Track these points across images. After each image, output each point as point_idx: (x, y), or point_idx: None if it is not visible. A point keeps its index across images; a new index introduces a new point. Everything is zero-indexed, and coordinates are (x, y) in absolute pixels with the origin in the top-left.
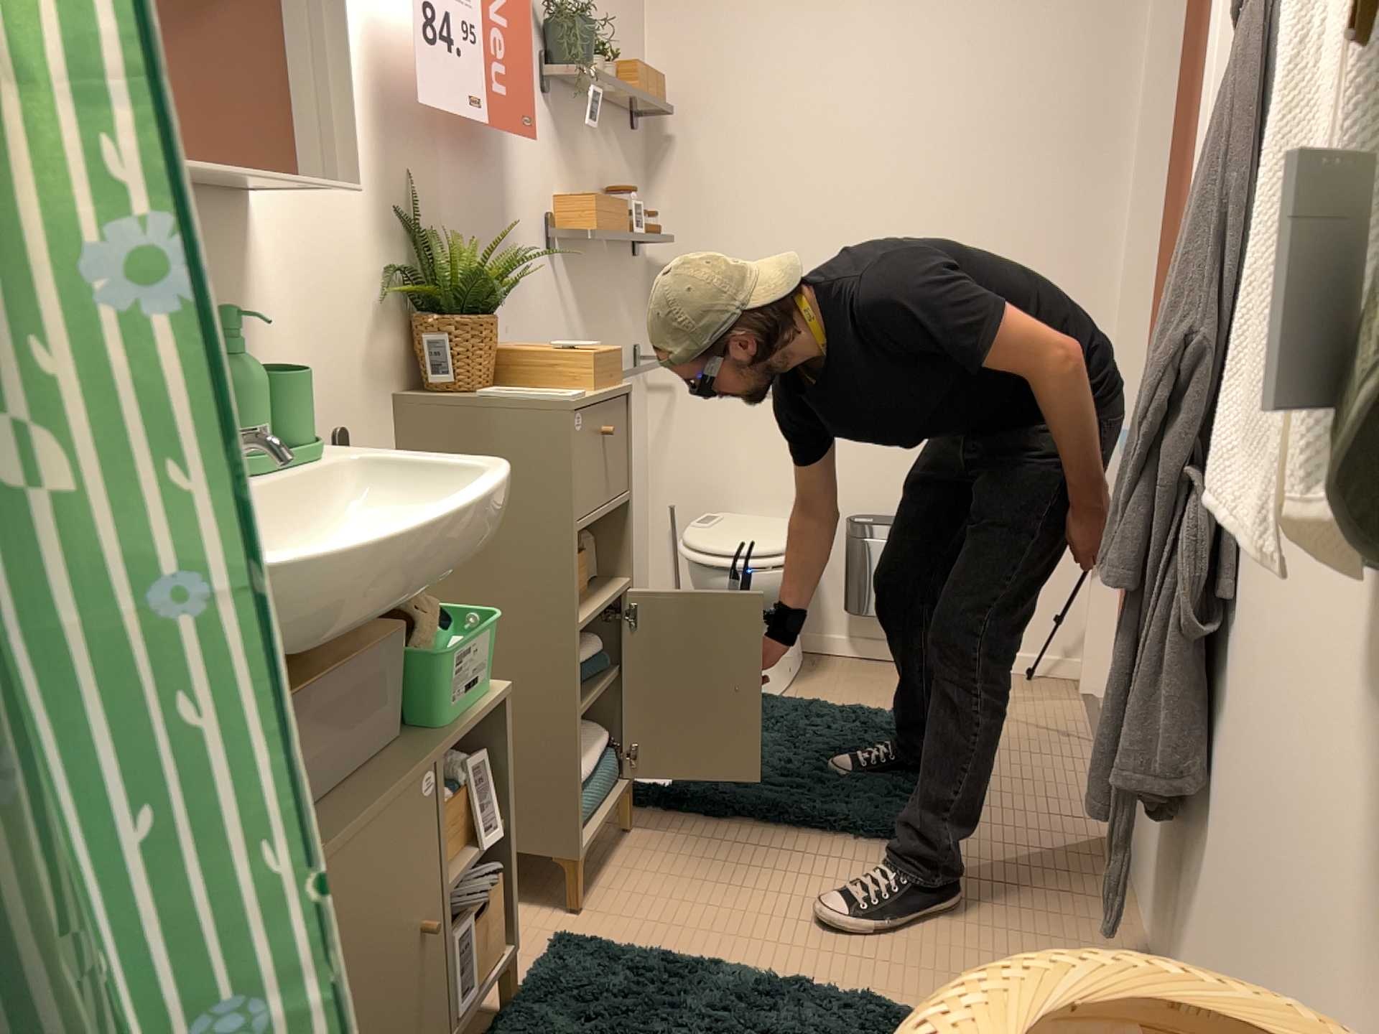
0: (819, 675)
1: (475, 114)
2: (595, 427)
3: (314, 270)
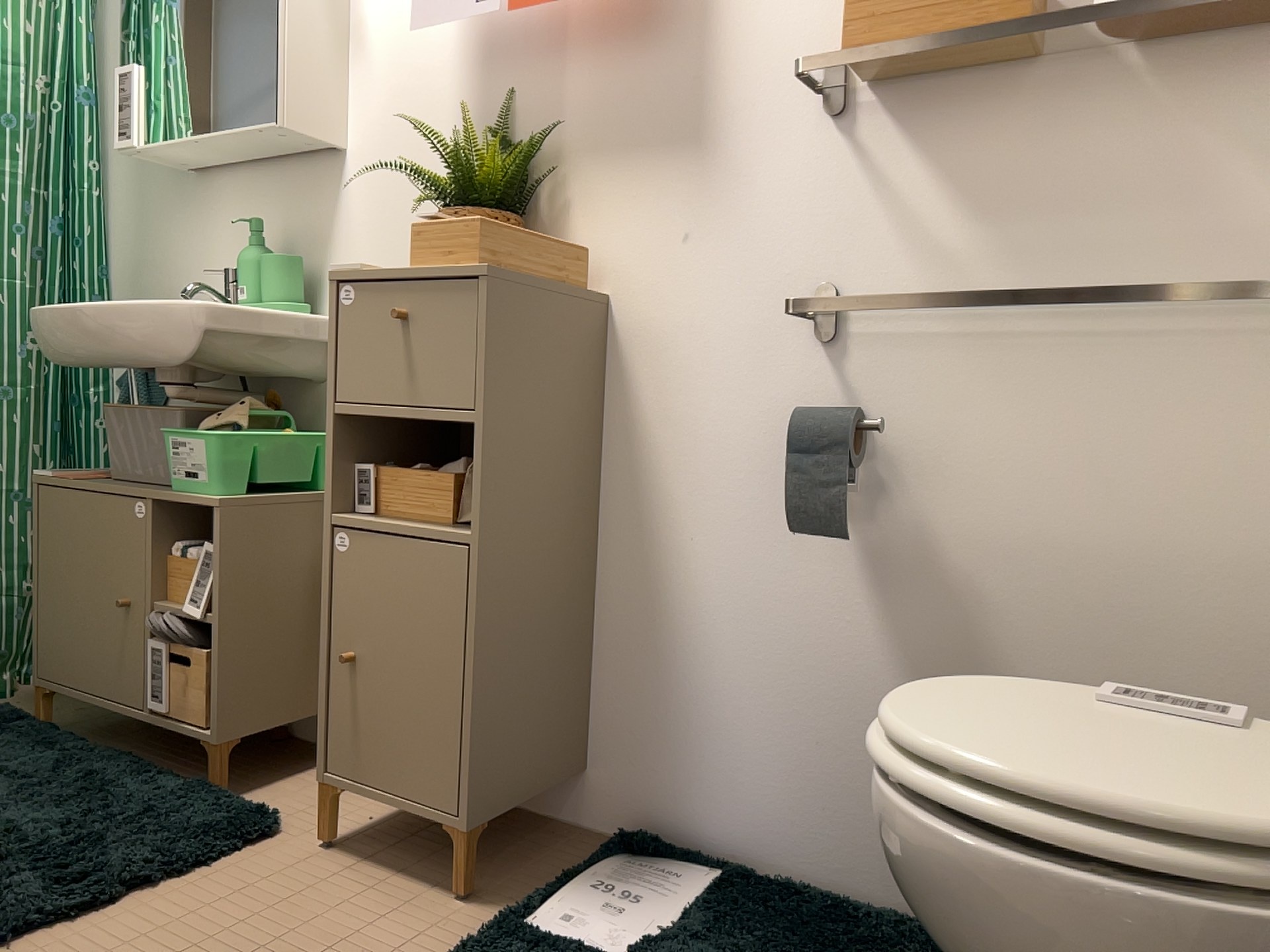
0: None
1: (479, 7)
2: (383, 307)
3: (387, 194)
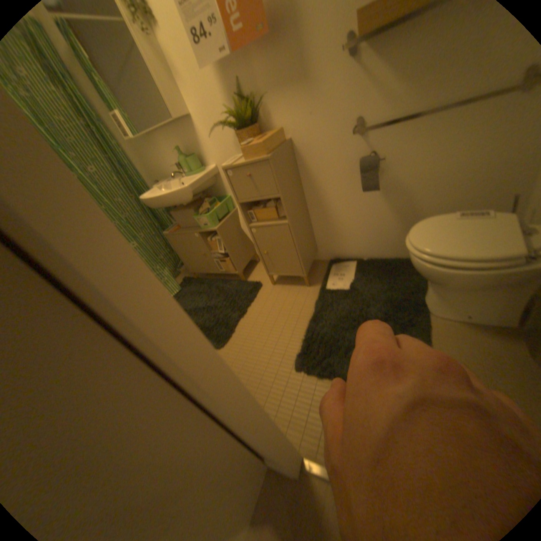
0: (492, 335)
1: (220, 51)
2: (242, 172)
3: (210, 123)
